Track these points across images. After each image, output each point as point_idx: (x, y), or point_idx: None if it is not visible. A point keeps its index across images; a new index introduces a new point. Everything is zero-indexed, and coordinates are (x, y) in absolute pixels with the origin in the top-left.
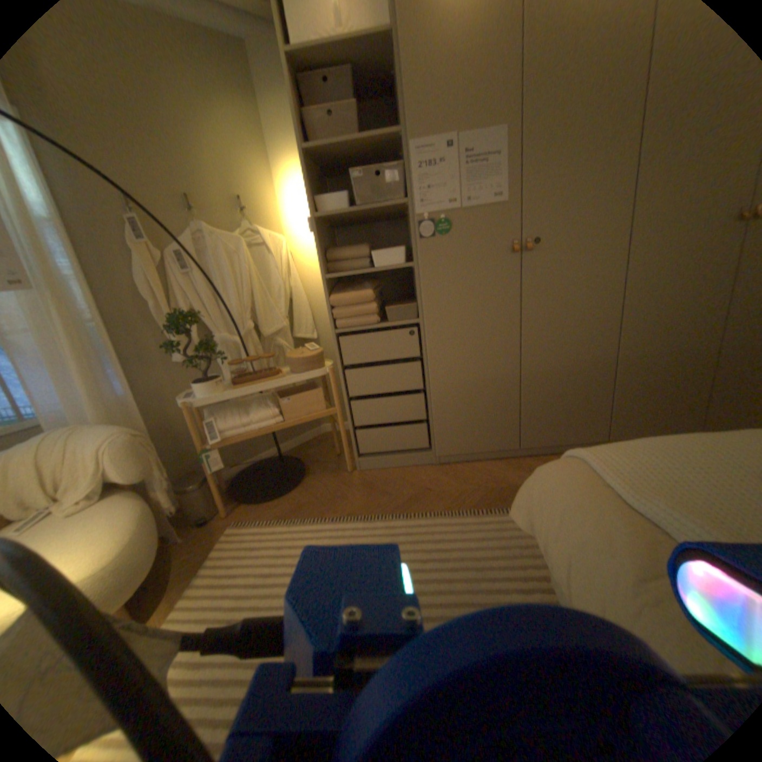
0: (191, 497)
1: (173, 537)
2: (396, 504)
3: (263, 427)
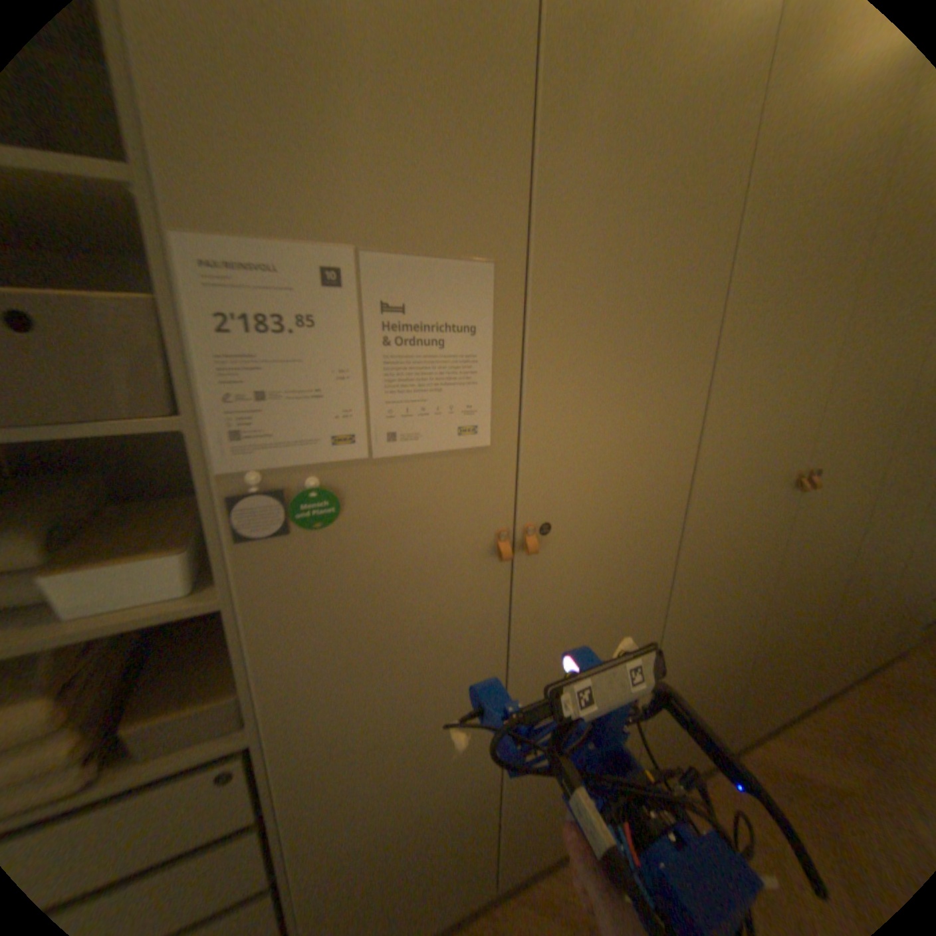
0: None
1: None
2: None
3: None
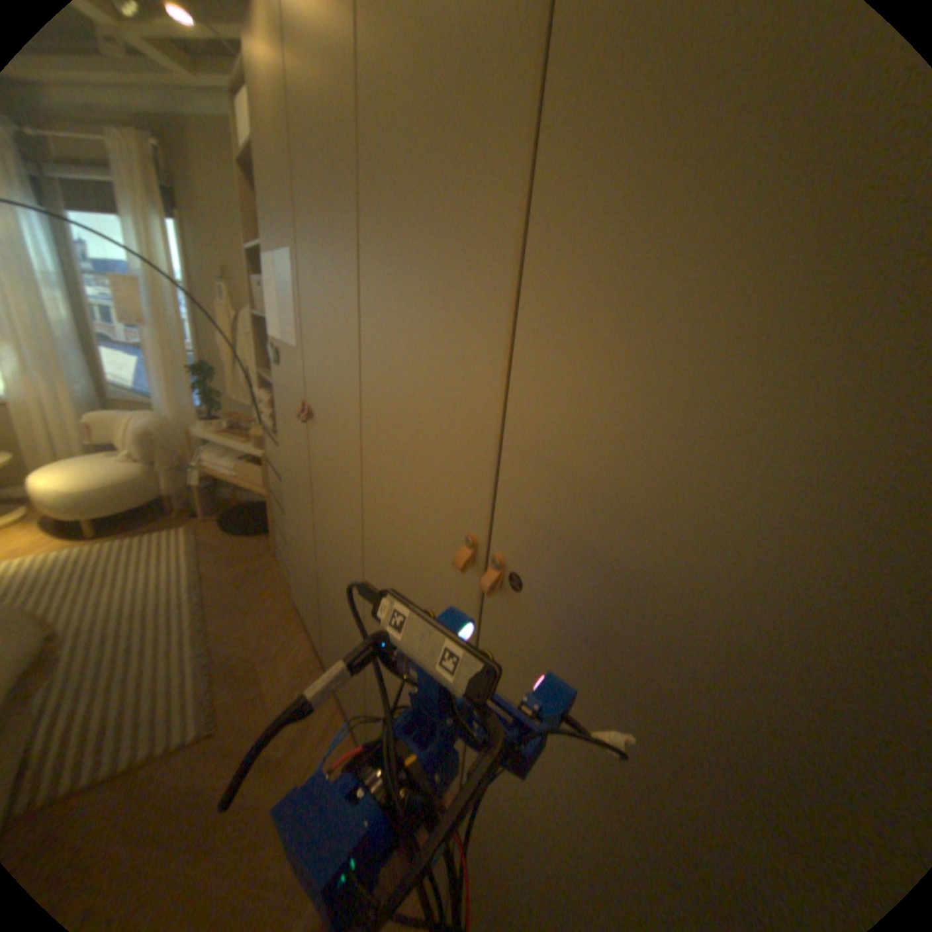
0: (190, 496)
1: (178, 514)
2: (219, 602)
3: (224, 476)
